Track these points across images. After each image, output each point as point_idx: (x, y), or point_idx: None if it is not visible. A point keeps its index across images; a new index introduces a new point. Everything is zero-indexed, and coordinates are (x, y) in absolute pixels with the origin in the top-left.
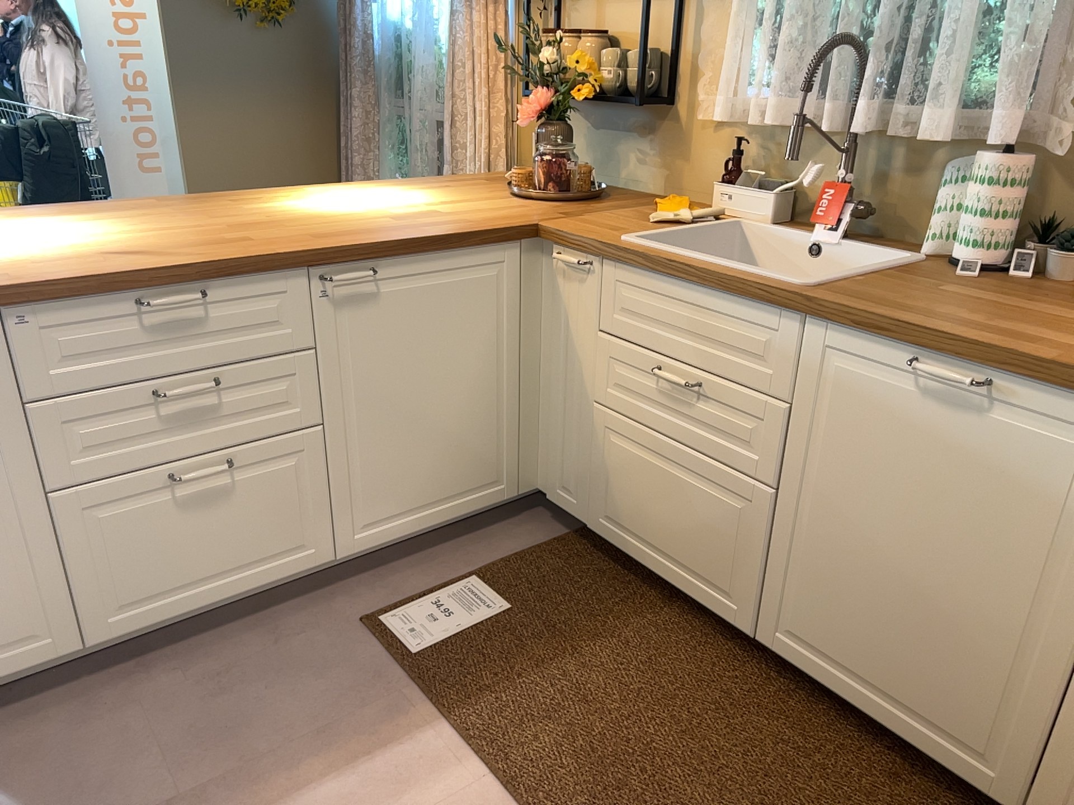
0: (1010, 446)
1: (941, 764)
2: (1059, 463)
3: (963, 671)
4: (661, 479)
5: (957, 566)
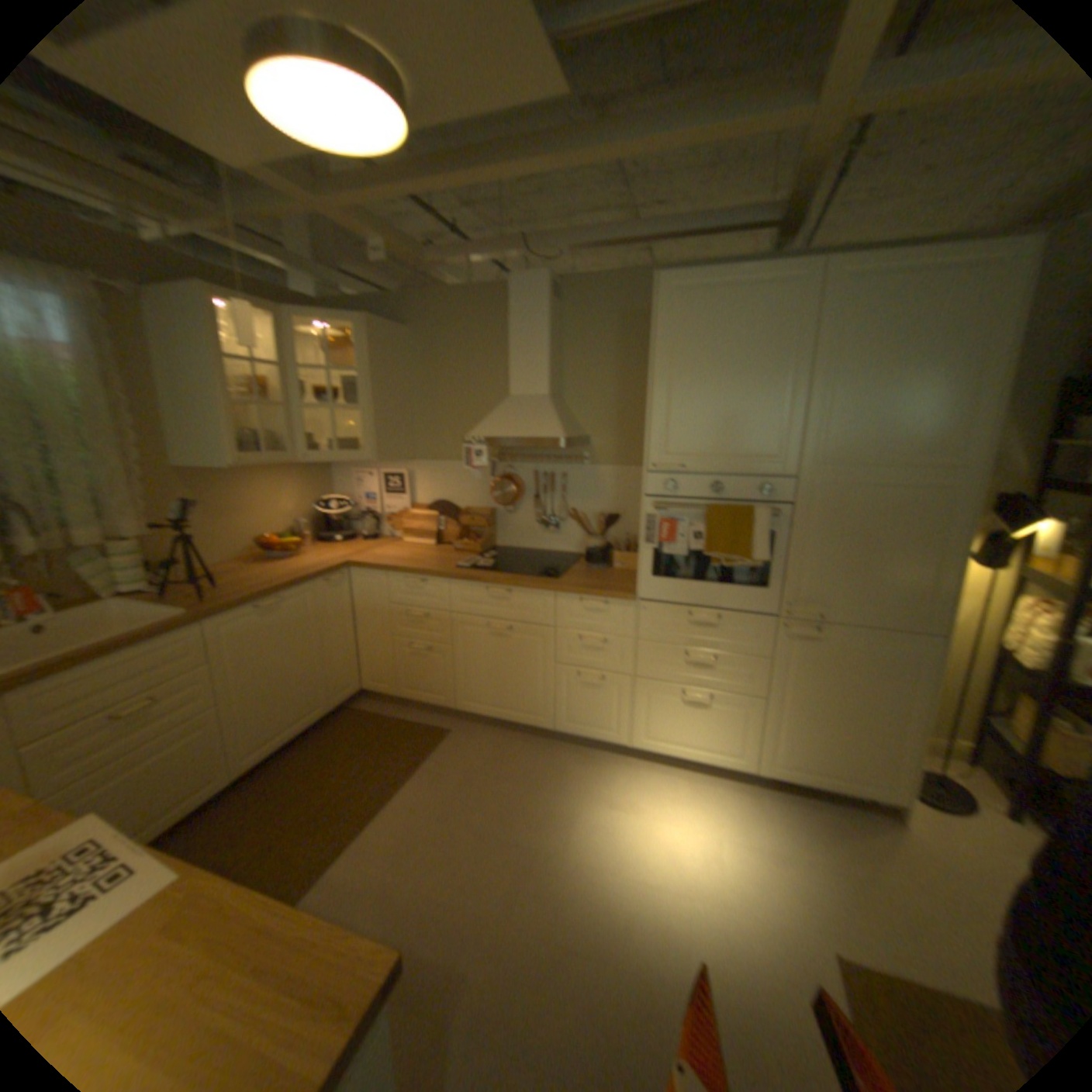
0: (291, 614)
1: (311, 728)
2: (303, 609)
3: (306, 692)
4: (141, 783)
5: (292, 662)
